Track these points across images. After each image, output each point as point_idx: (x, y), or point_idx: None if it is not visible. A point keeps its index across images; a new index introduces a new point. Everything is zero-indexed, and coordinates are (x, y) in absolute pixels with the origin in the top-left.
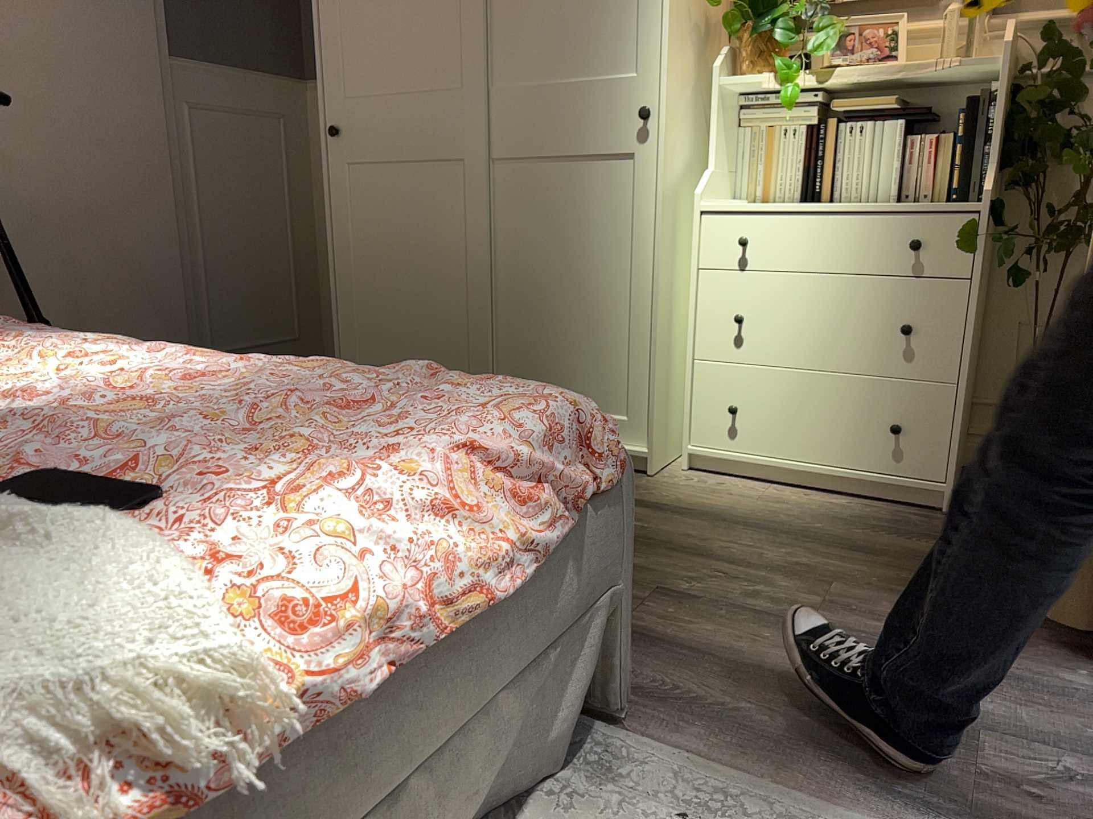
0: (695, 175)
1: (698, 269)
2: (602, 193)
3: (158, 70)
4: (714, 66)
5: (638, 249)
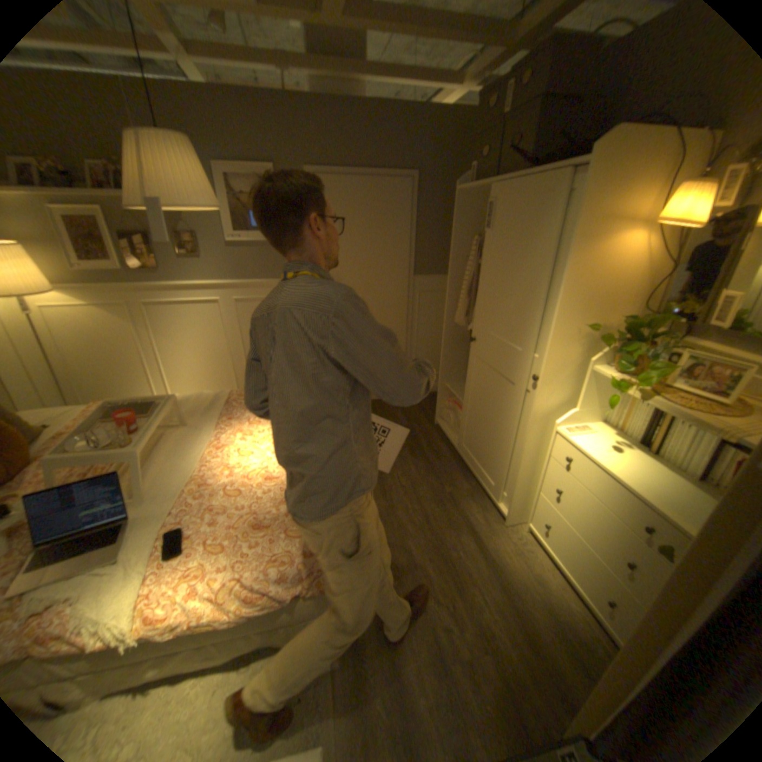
0: (575, 405)
1: (551, 455)
2: (517, 399)
3: (406, 281)
4: (593, 359)
5: (523, 433)
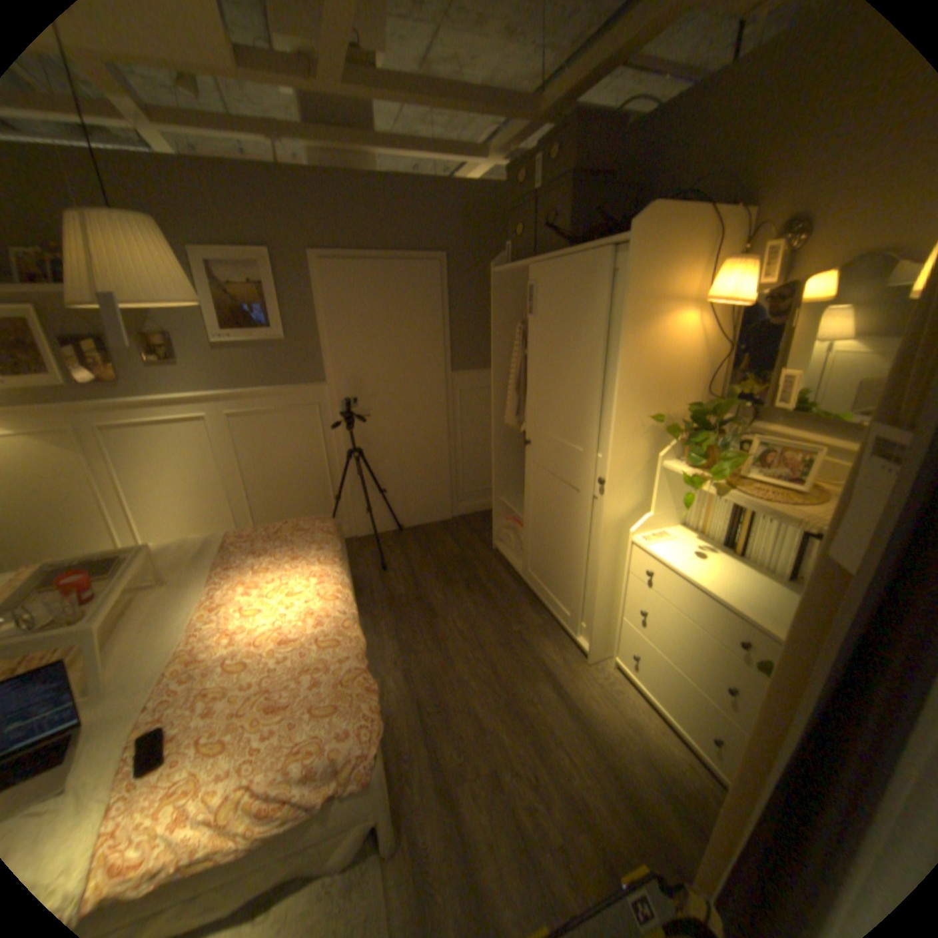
0: (648, 508)
1: (629, 571)
2: (584, 508)
3: (442, 380)
4: (661, 454)
5: (595, 548)
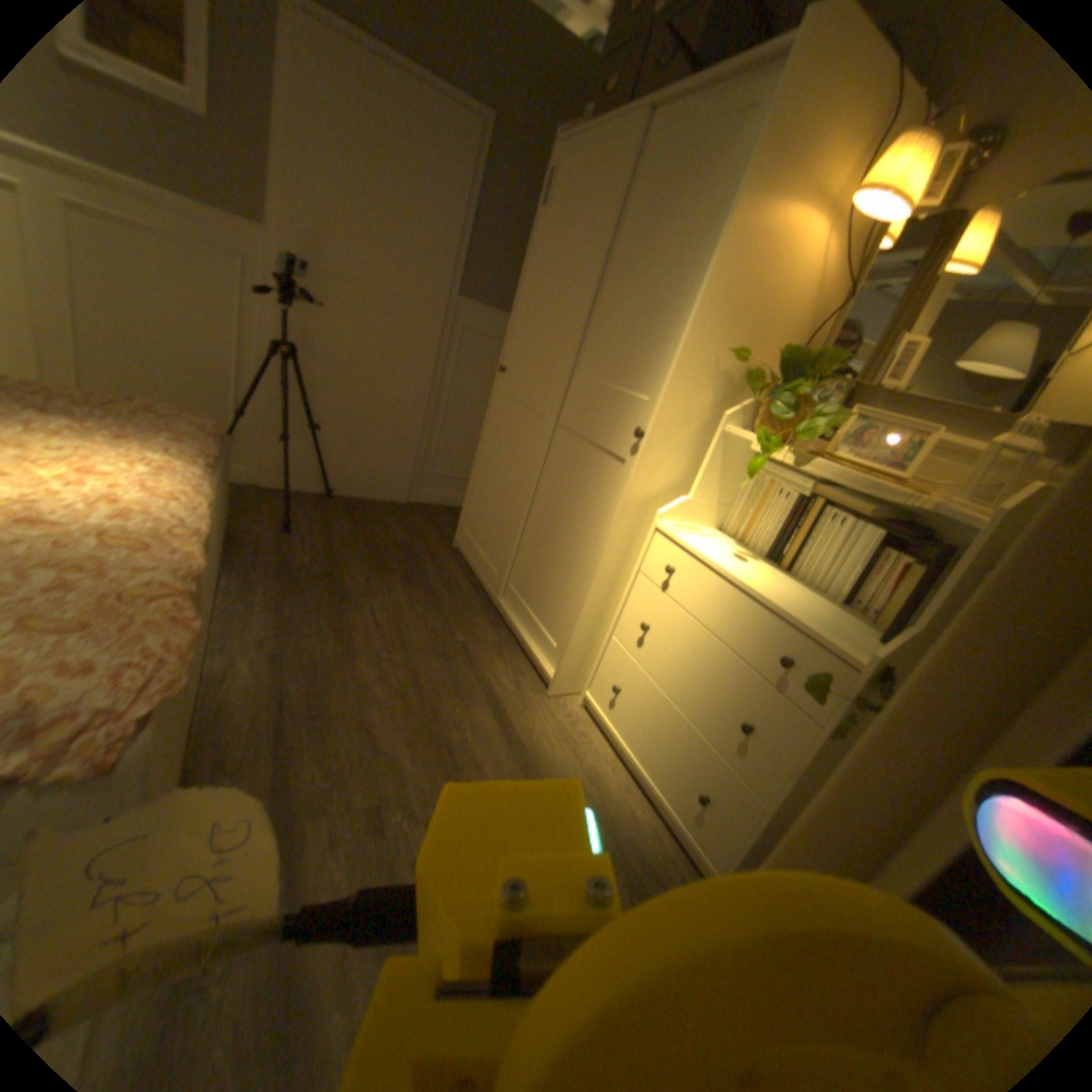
0: (684, 493)
1: (639, 569)
2: (600, 478)
3: (444, 299)
4: (727, 411)
5: (602, 532)
